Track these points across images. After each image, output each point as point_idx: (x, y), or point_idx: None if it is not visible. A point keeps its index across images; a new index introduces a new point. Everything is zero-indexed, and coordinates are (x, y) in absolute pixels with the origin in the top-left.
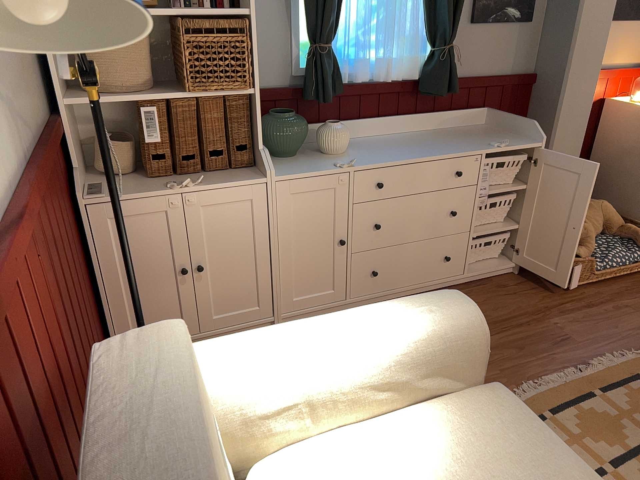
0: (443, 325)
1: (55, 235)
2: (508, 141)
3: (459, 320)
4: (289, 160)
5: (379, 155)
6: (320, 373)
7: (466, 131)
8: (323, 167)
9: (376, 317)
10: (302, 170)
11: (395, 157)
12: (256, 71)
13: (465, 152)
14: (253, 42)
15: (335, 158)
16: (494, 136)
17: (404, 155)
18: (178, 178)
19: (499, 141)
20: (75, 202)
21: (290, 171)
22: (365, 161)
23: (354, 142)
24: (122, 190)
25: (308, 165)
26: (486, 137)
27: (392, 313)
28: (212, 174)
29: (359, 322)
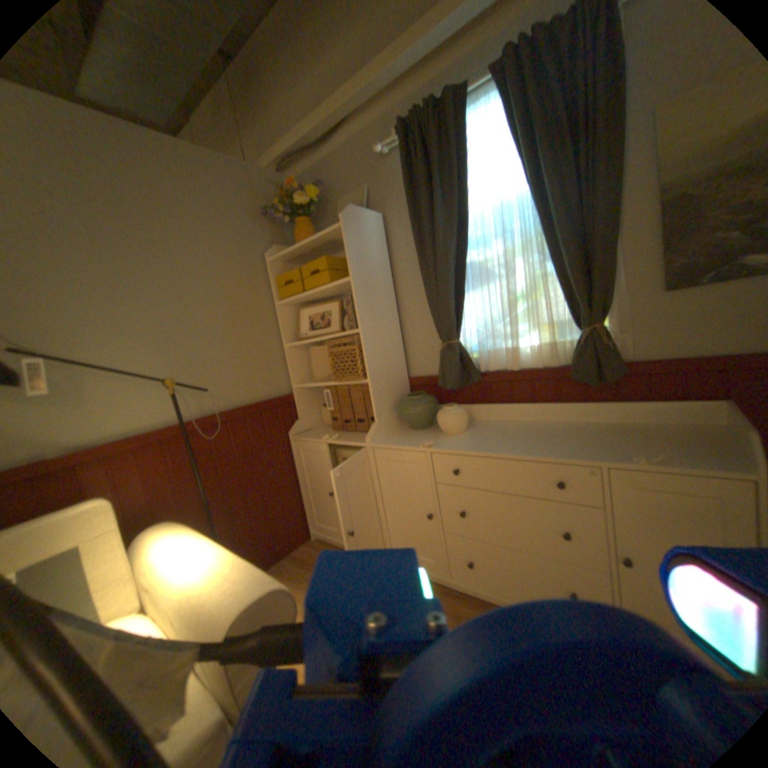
0: (214, 606)
1: (228, 451)
2: (663, 456)
3: (223, 612)
4: (411, 432)
5: (476, 441)
6: (162, 581)
7: (658, 430)
8: (413, 442)
9: (215, 568)
10: (397, 442)
11: (483, 446)
12: (368, 366)
13: (575, 457)
14: (370, 347)
15: (441, 436)
16: (681, 445)
17: (495, 446)
18: (342, 432)
19: (660, 453)
20: (289, 436)
21: (389, 441)
22: (451, 444)
23: (493, 425)
24: (311, 435)
25: (410, 438)
26: (662, 444)
27: (223, 572)
28: (357, 434)
29: (207, 564)
